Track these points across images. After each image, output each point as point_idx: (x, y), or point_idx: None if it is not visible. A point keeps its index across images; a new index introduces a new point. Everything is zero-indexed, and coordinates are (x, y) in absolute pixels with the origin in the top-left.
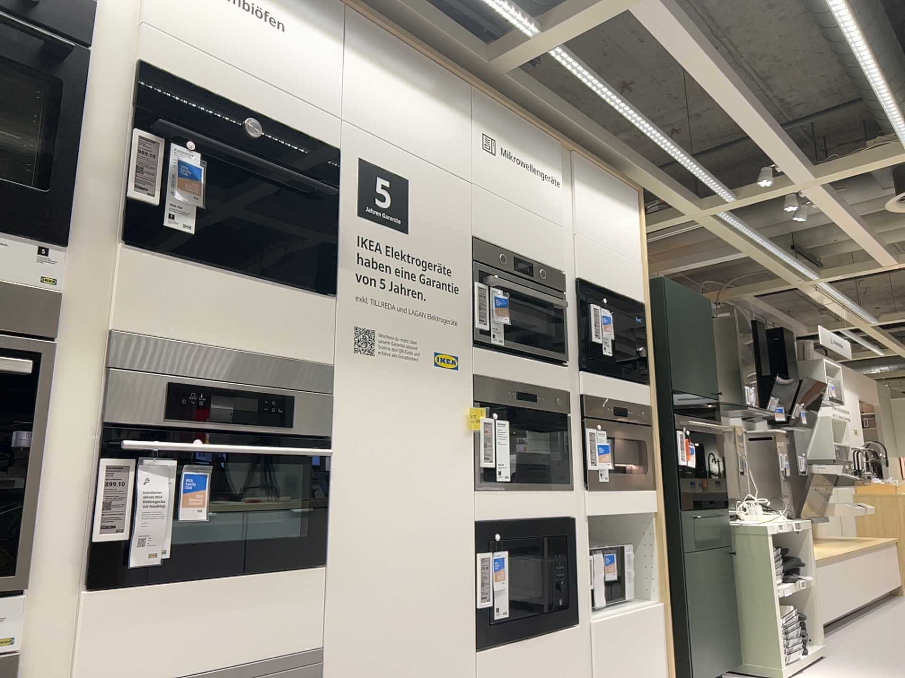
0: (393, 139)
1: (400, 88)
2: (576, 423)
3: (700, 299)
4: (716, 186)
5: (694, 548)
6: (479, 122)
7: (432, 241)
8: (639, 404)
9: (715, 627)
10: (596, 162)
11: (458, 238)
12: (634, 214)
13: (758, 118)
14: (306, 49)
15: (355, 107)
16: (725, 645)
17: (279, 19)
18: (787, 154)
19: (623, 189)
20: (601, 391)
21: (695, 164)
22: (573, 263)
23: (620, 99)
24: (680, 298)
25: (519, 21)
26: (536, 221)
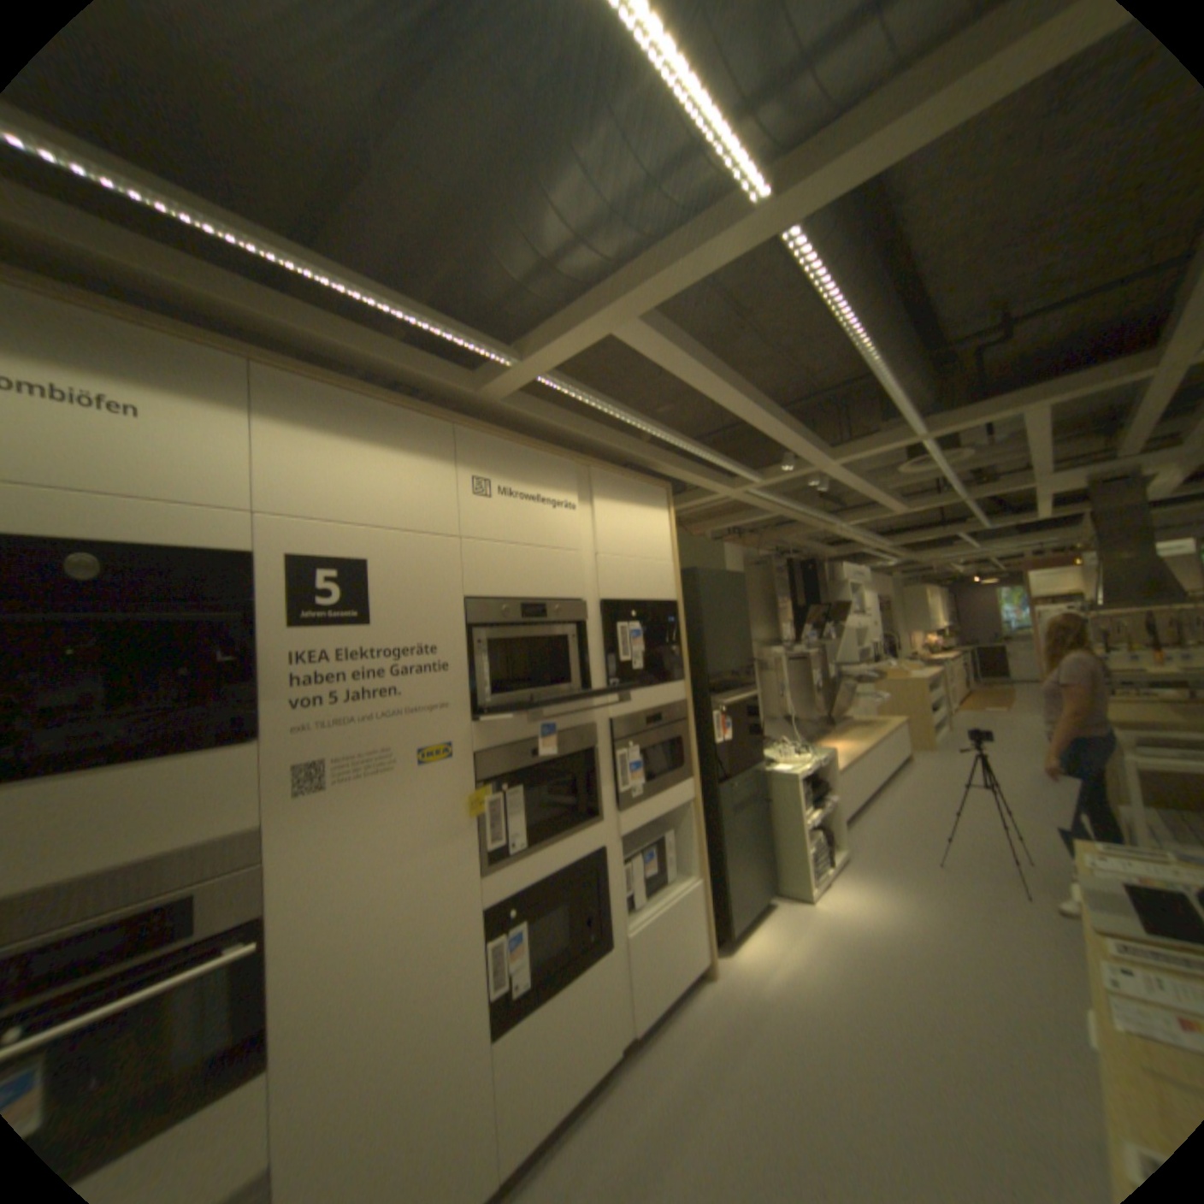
0: (340, 516)
1: (347, 450)
2: (604, 749)
3: (735, 576)
4: (745, 472)
5: (732, 814)
6: (468, 463)
7: (407, 623)
8: (674, 702)
9: (754, 875)
10: (619, 471)
11: (444, 606)
12: (664, 512)
13: (776, 419)
14: (180, 432)
15: (276, 489)
16: (763, 885)
17: (125, 399)
18: (809, 444)
19: (651, 490)
20: (631, 707)
21: (721, 456)
22: (597, 584)
23: (632, 412)
24: (715, 582)
25: (490, 351)
26: (549, 556)
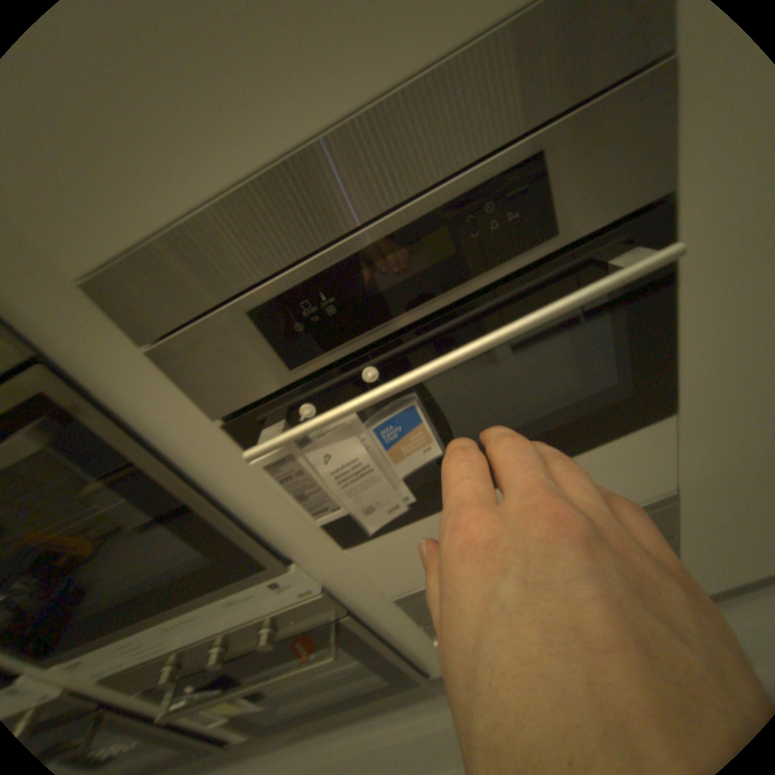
0: None
1: None
2: None
3: None
4: None
5: None
6: None
7: None
8: None
9: None
10: None
11: None
12: None
13: None
14: None
15: None
16: None
17: None
18: None
19: None
20: None
21: None
22: None
23: None
24: None
25: None
26: None
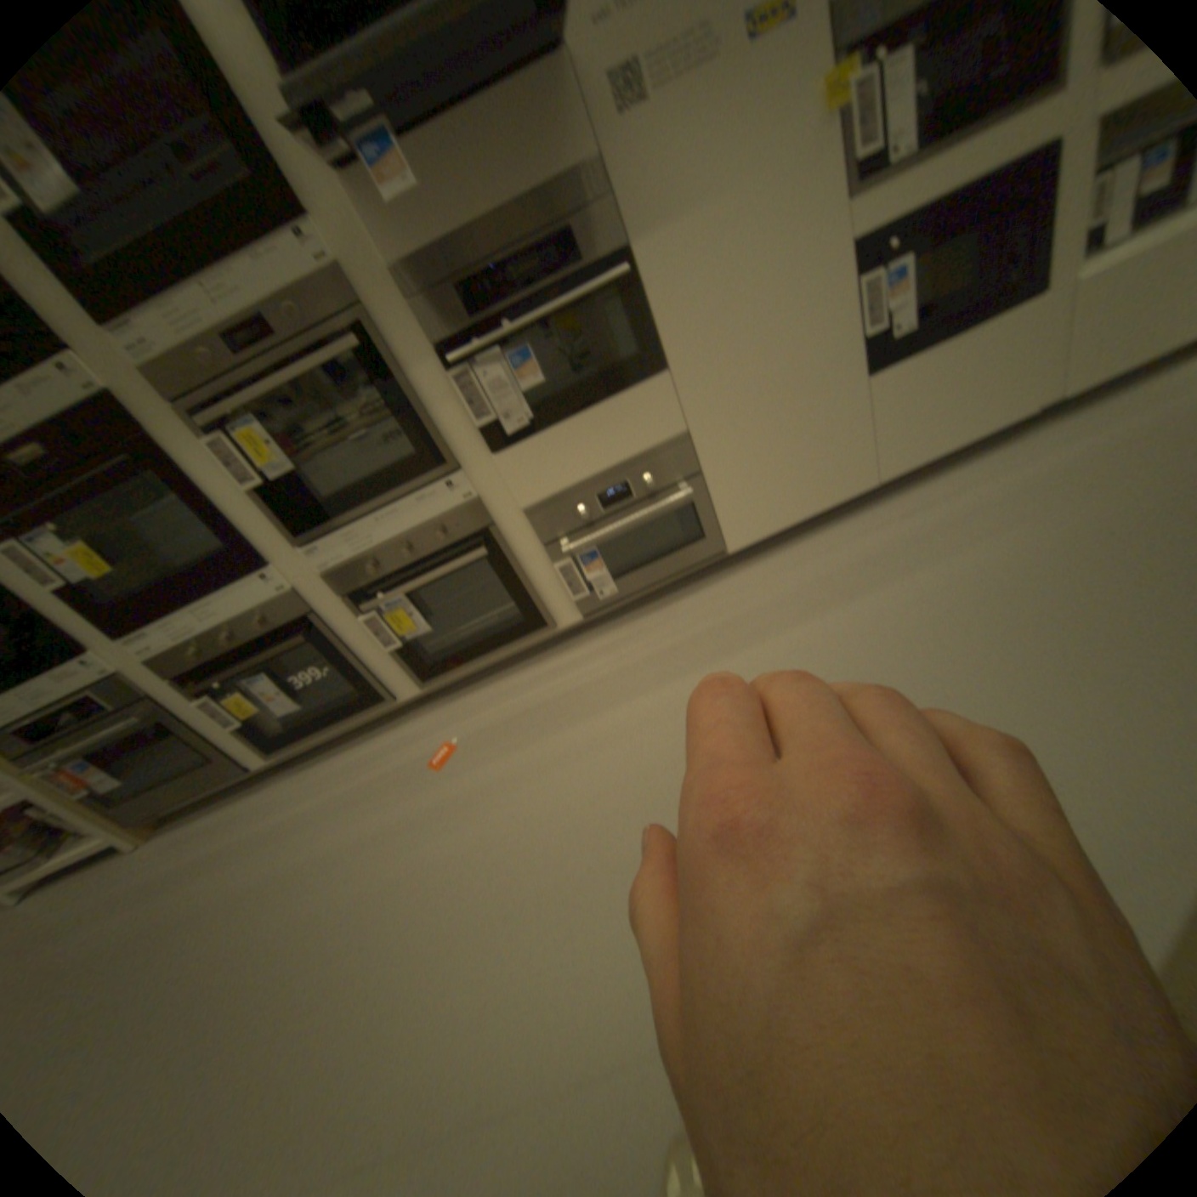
0: None
1: None
2: None
3: None
4: None
5: None
6: None
7: None
8: None
9: None
10: None
11: None
12: None
13: None
14: None
15: None
16: None
17: None
18: None
19: None
20: None
21: None
22: None
23: None
24: None
25: None
26: None
